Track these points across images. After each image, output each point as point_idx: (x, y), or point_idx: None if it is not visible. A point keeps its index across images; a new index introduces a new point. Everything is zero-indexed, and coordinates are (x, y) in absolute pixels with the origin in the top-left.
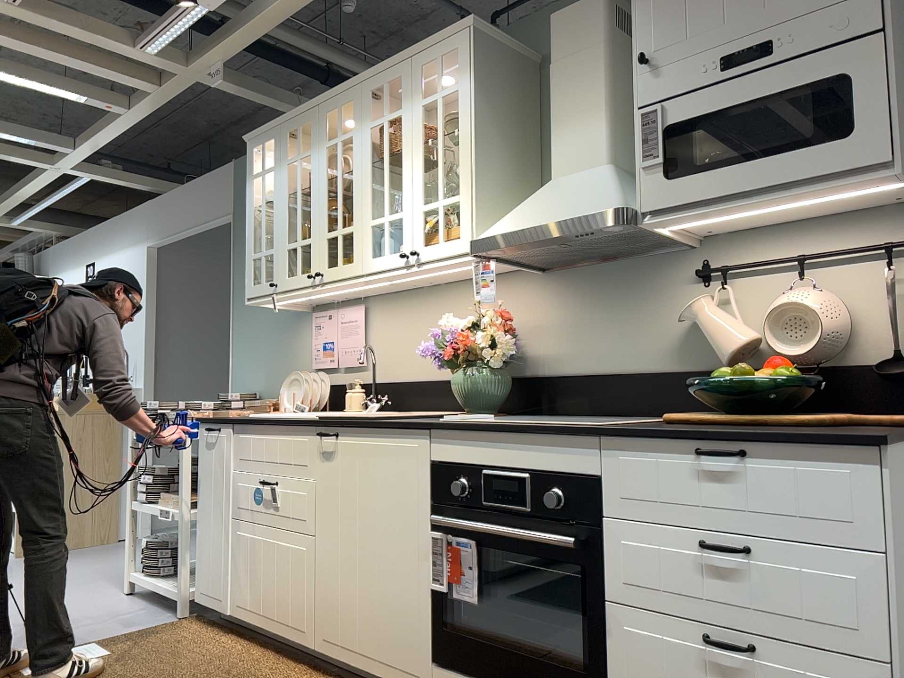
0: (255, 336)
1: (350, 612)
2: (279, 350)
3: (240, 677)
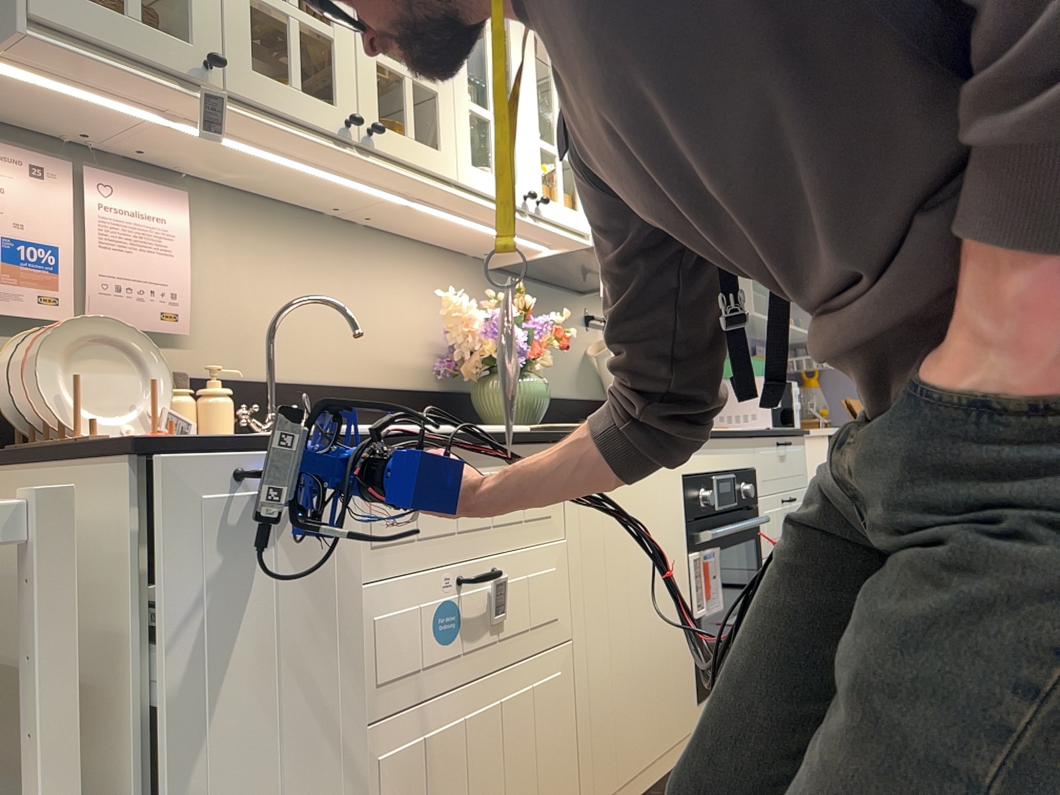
0: None
1: (627, 721)
2: None
3: None
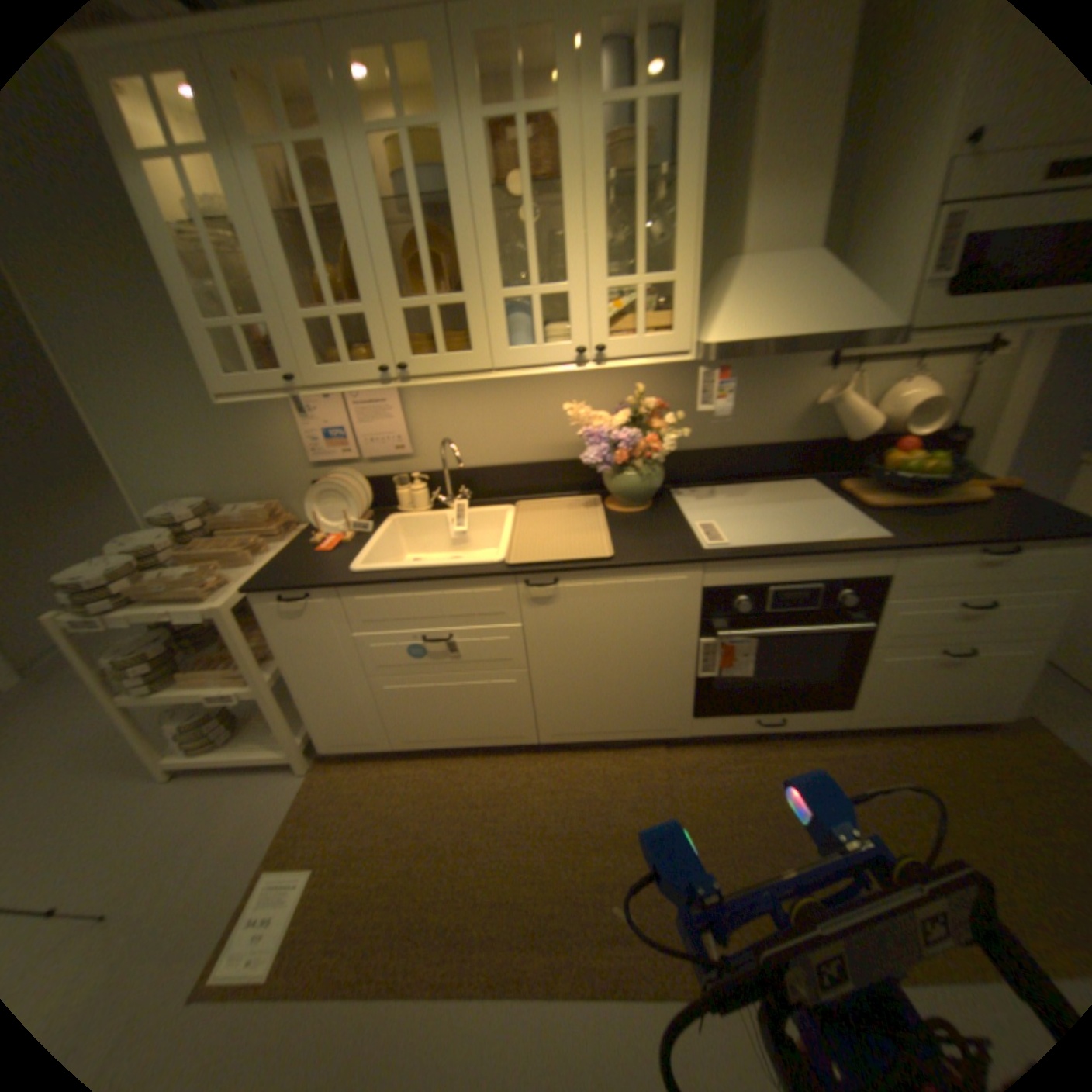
0: (157, 423)
1: (592, 712)
2: (225, 441)
3: (494, 806)
